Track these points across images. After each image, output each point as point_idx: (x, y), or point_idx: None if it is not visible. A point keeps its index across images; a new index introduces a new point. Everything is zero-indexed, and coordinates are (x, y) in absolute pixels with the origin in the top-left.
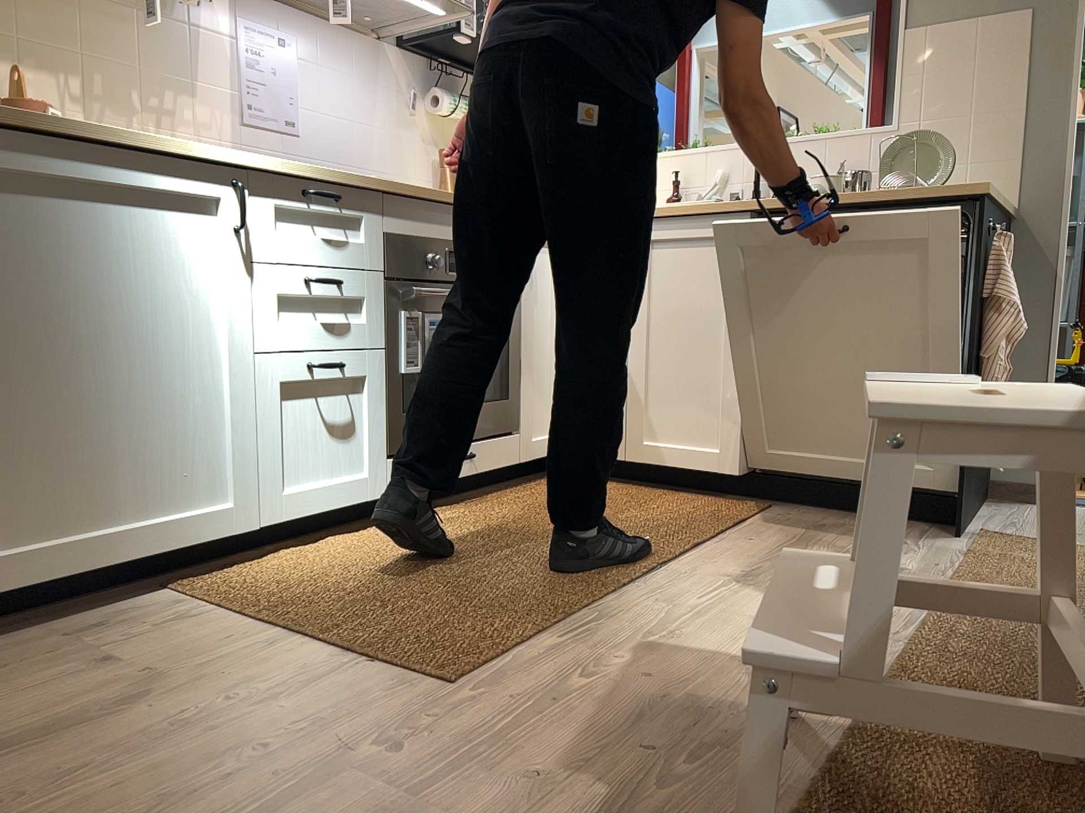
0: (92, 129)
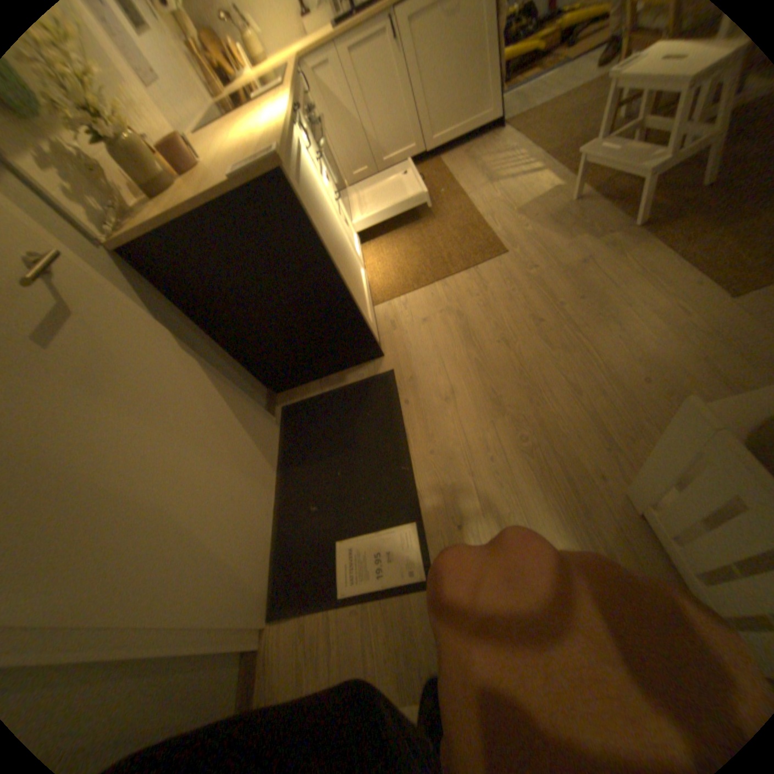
0: (281, 124)
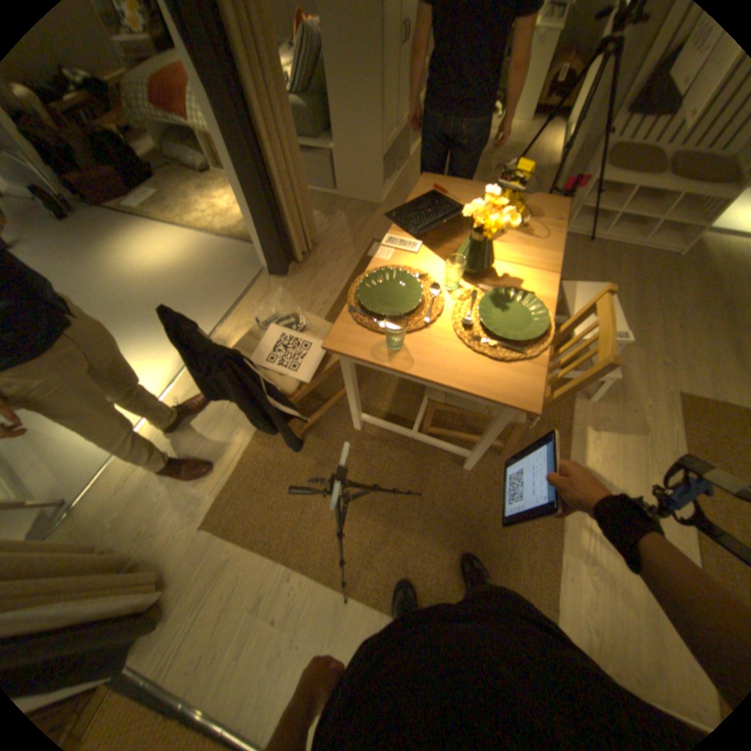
0: None
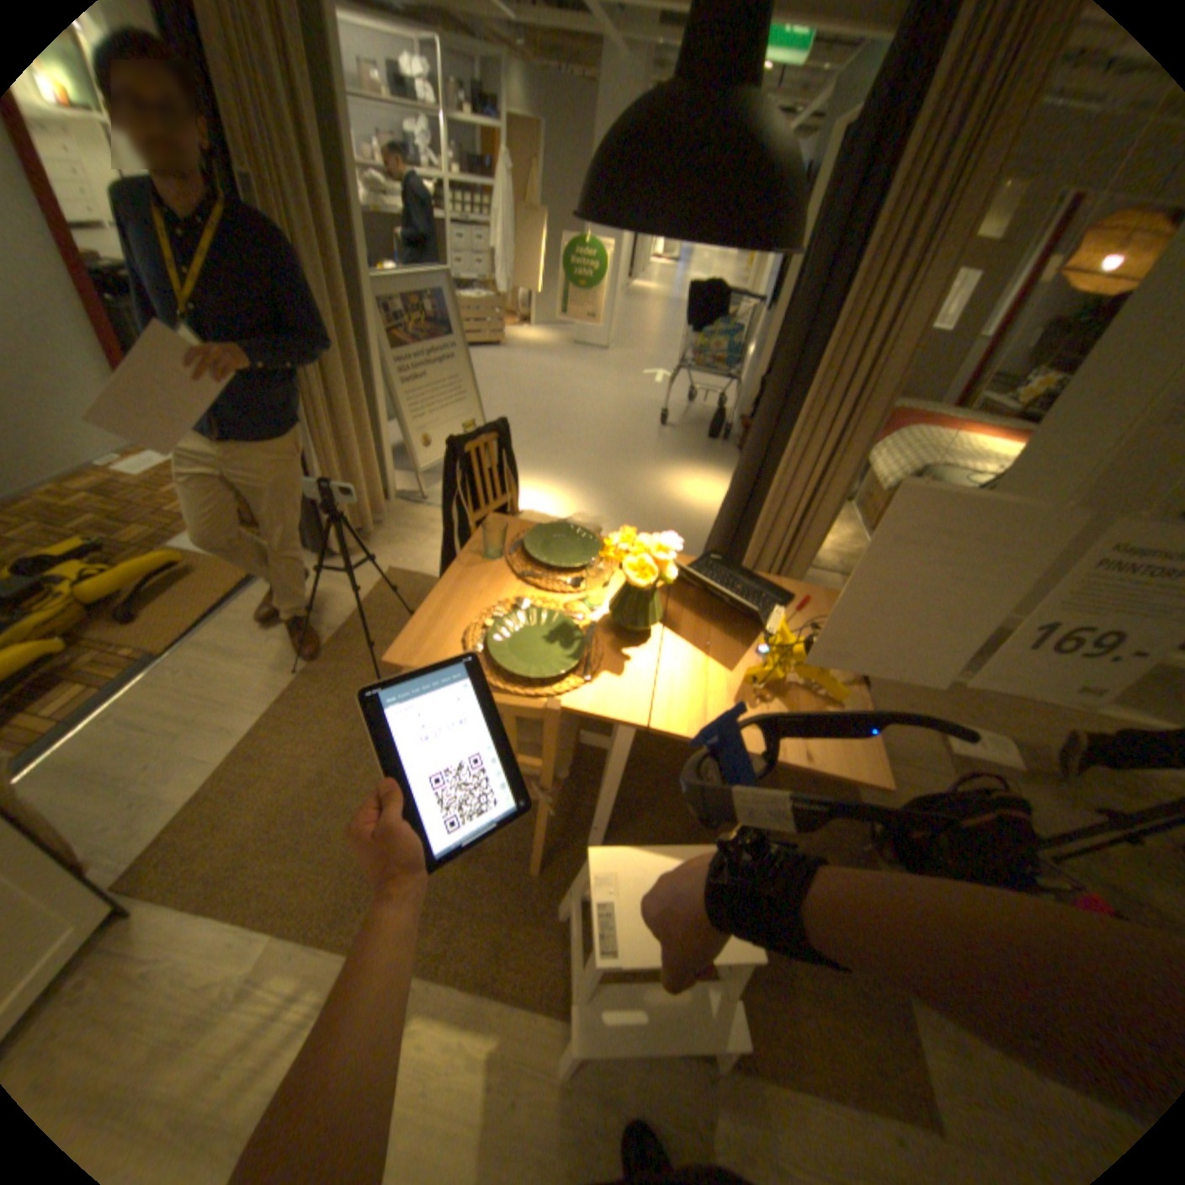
0: None
